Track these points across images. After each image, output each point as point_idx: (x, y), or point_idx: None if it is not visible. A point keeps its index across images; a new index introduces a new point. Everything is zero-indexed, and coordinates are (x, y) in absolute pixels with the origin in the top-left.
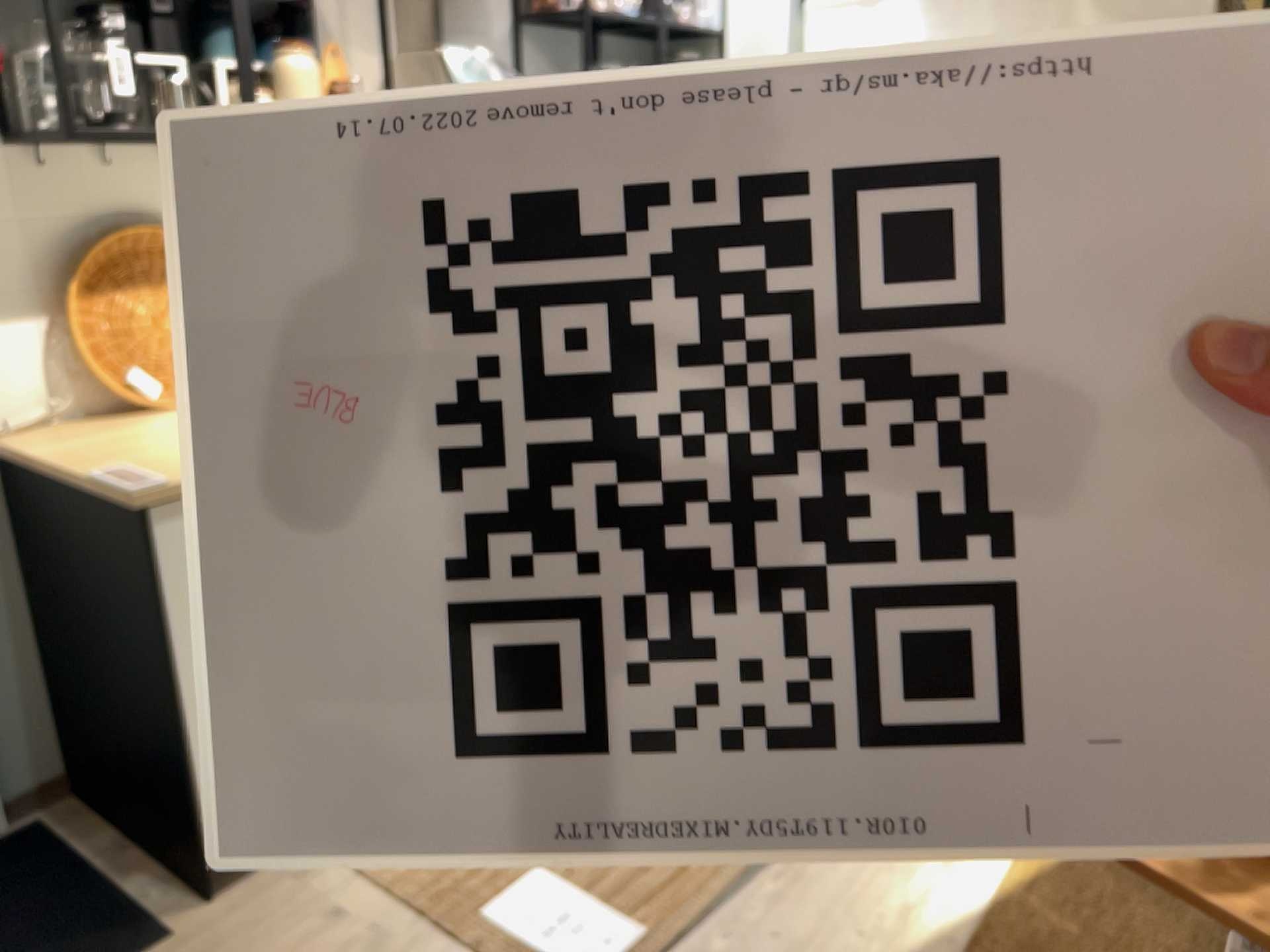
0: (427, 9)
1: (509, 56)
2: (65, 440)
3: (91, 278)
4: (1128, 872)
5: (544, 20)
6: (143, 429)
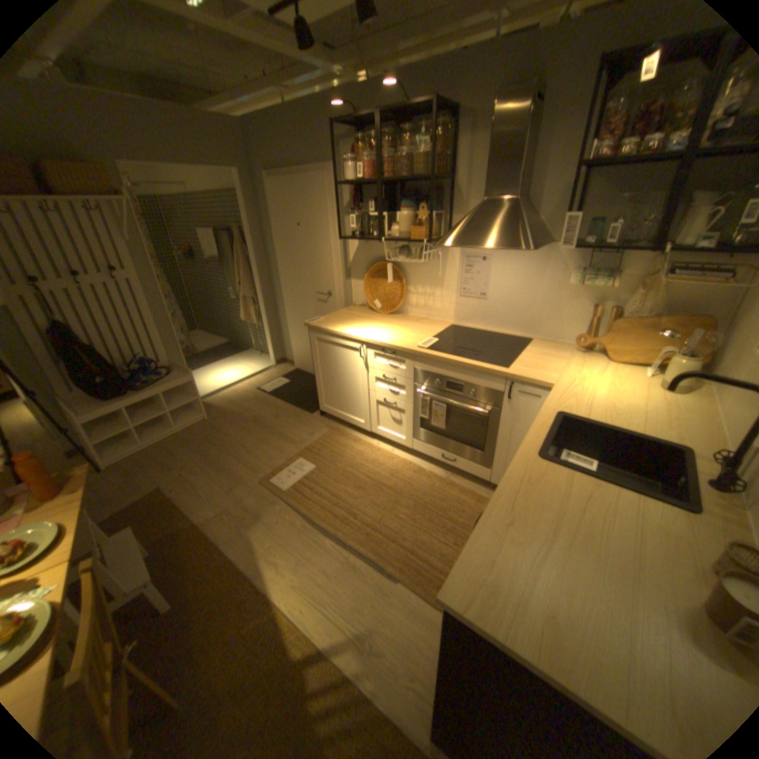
0: (514, 174)
1: (576, 190)
2: (351, 310)
3: (374, 273)
4: (269, 679)
5: (613, 163)
6: (359, 314)
